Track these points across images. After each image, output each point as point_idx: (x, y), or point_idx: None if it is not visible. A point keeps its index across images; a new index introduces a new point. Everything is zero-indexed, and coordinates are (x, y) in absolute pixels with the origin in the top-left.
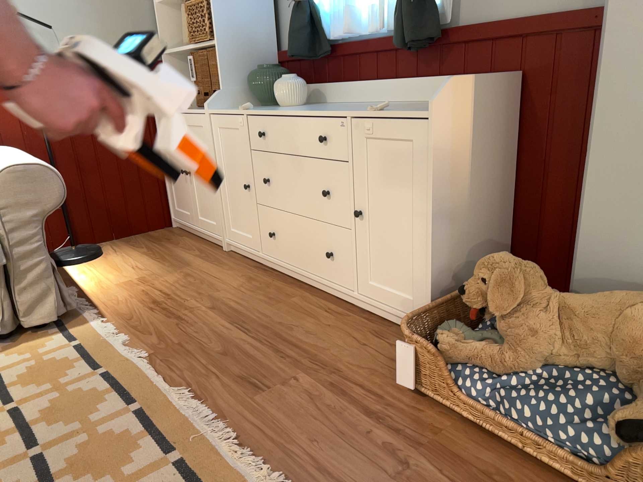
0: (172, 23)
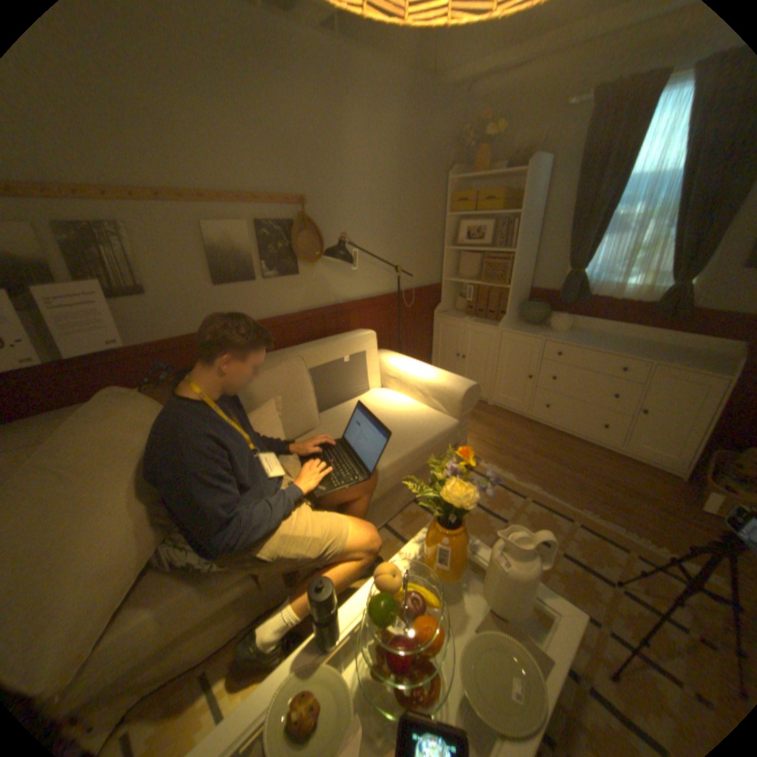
0: (450, 260)
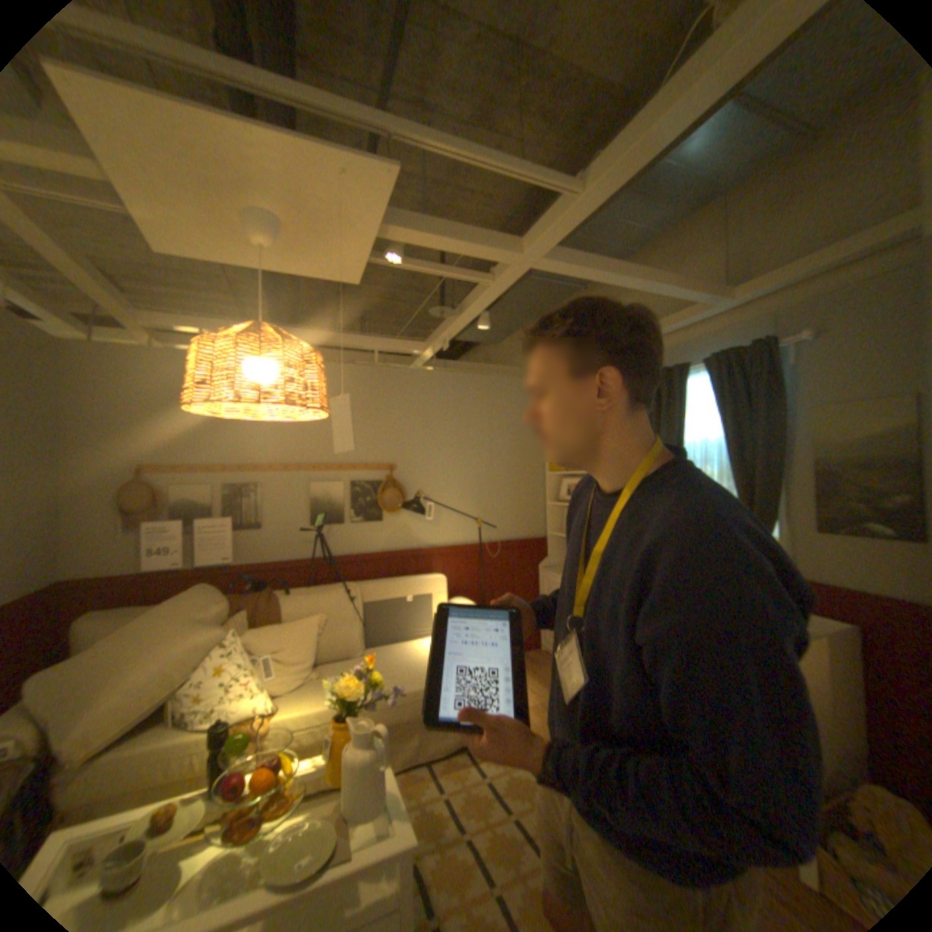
0: (555, 513)
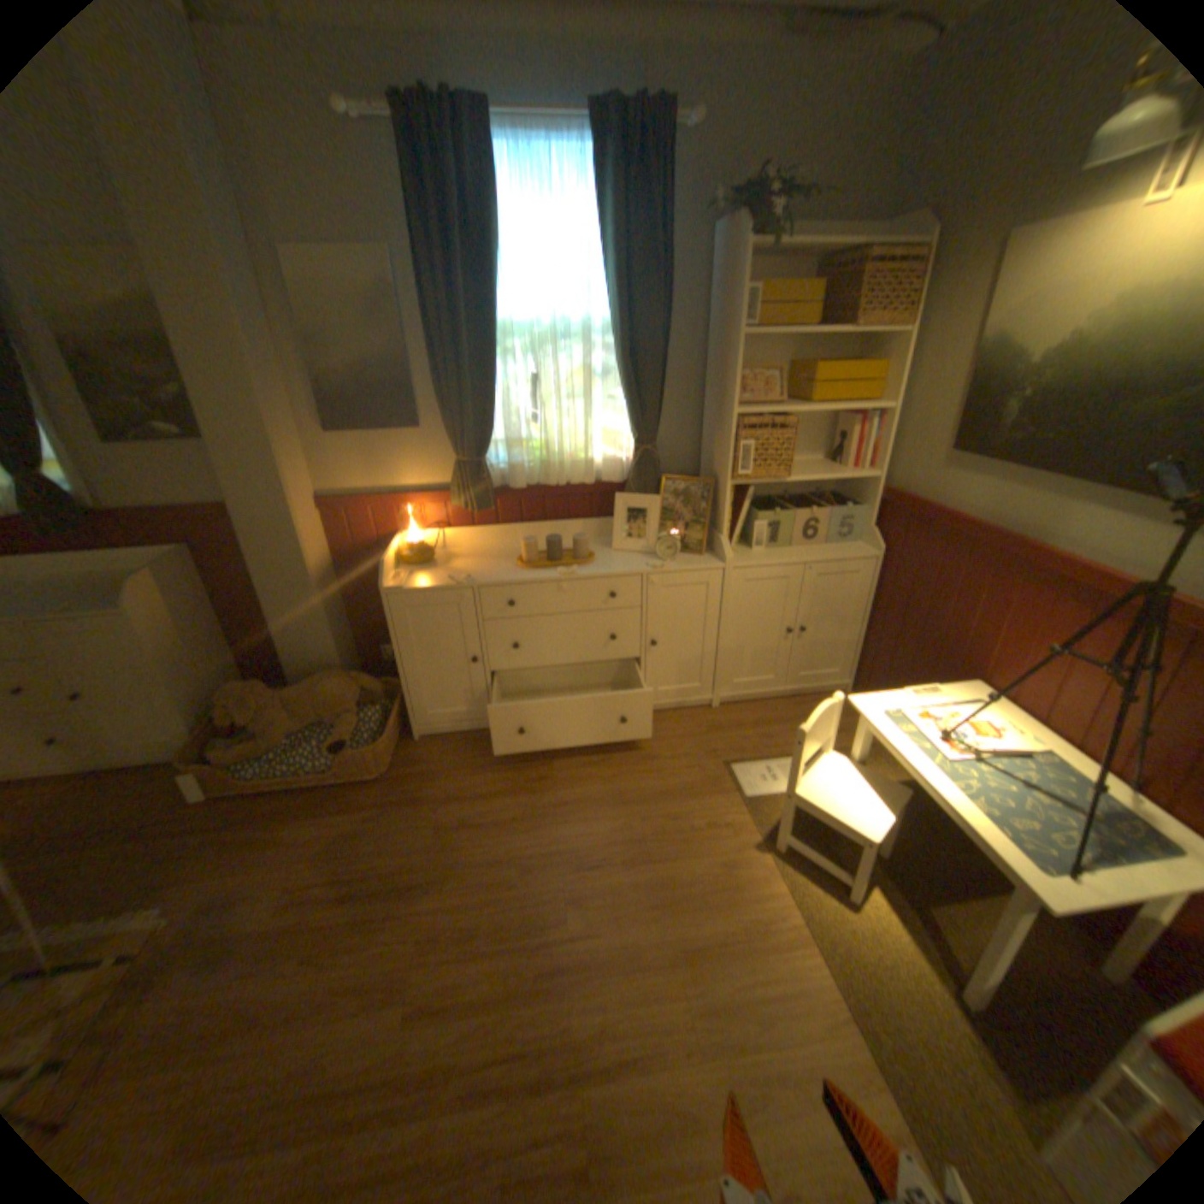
0: None
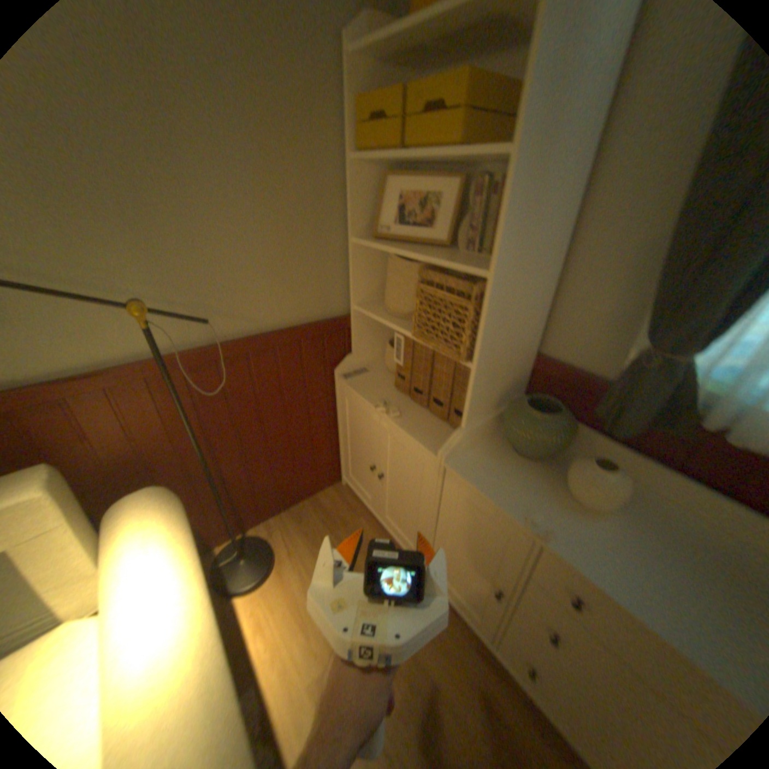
0: (370, 264)
